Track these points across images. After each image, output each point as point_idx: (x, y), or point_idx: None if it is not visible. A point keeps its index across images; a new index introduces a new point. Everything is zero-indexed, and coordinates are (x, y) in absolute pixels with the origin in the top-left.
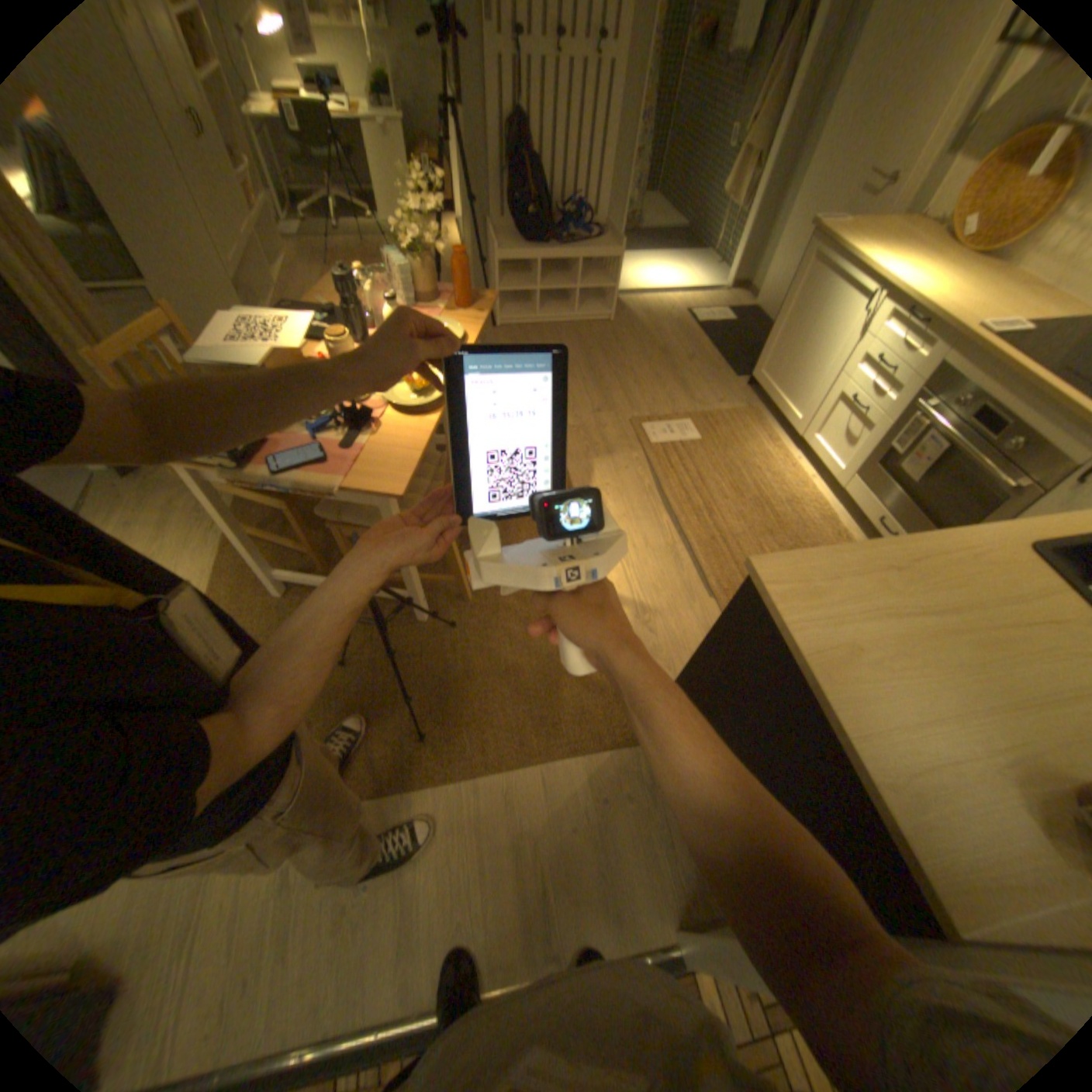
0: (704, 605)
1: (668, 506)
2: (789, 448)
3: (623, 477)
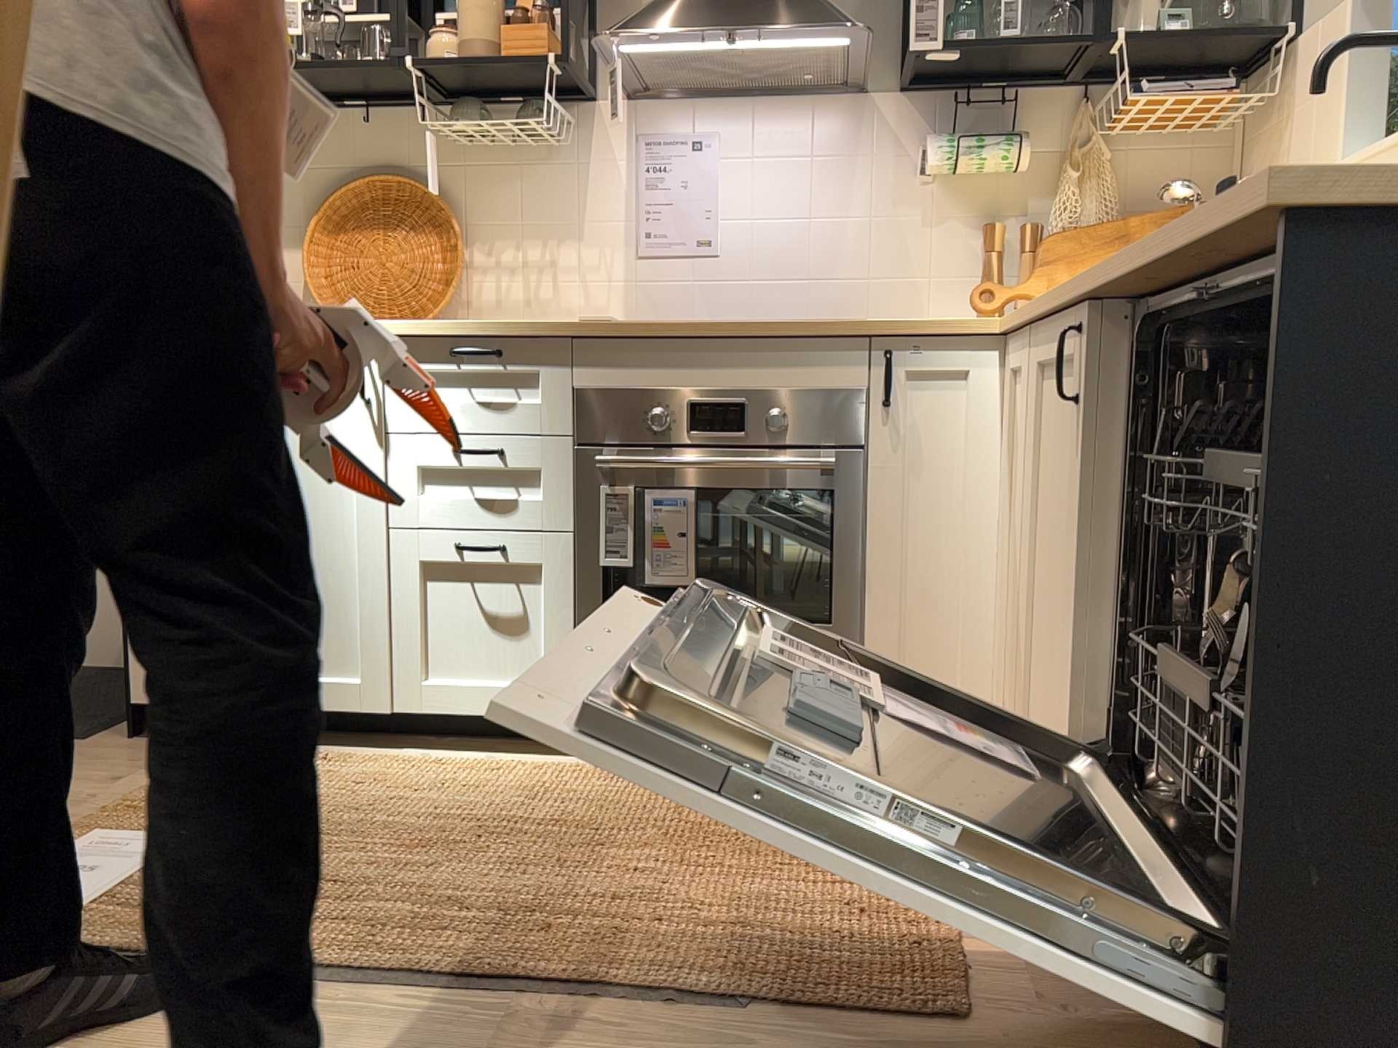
0: (780, 1036)
1: (353, 979)
2: (383, 755)
3: (100, 1041)
